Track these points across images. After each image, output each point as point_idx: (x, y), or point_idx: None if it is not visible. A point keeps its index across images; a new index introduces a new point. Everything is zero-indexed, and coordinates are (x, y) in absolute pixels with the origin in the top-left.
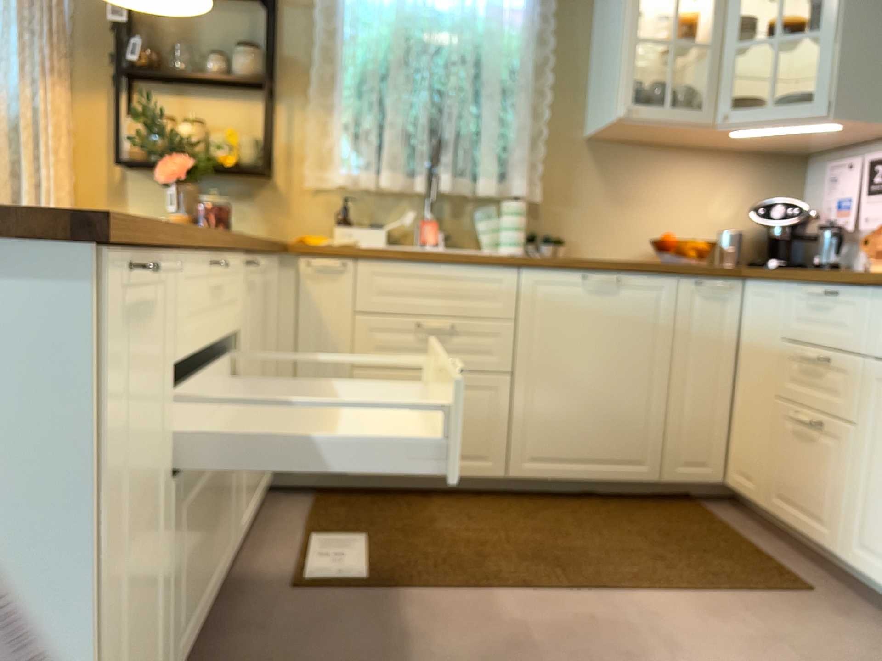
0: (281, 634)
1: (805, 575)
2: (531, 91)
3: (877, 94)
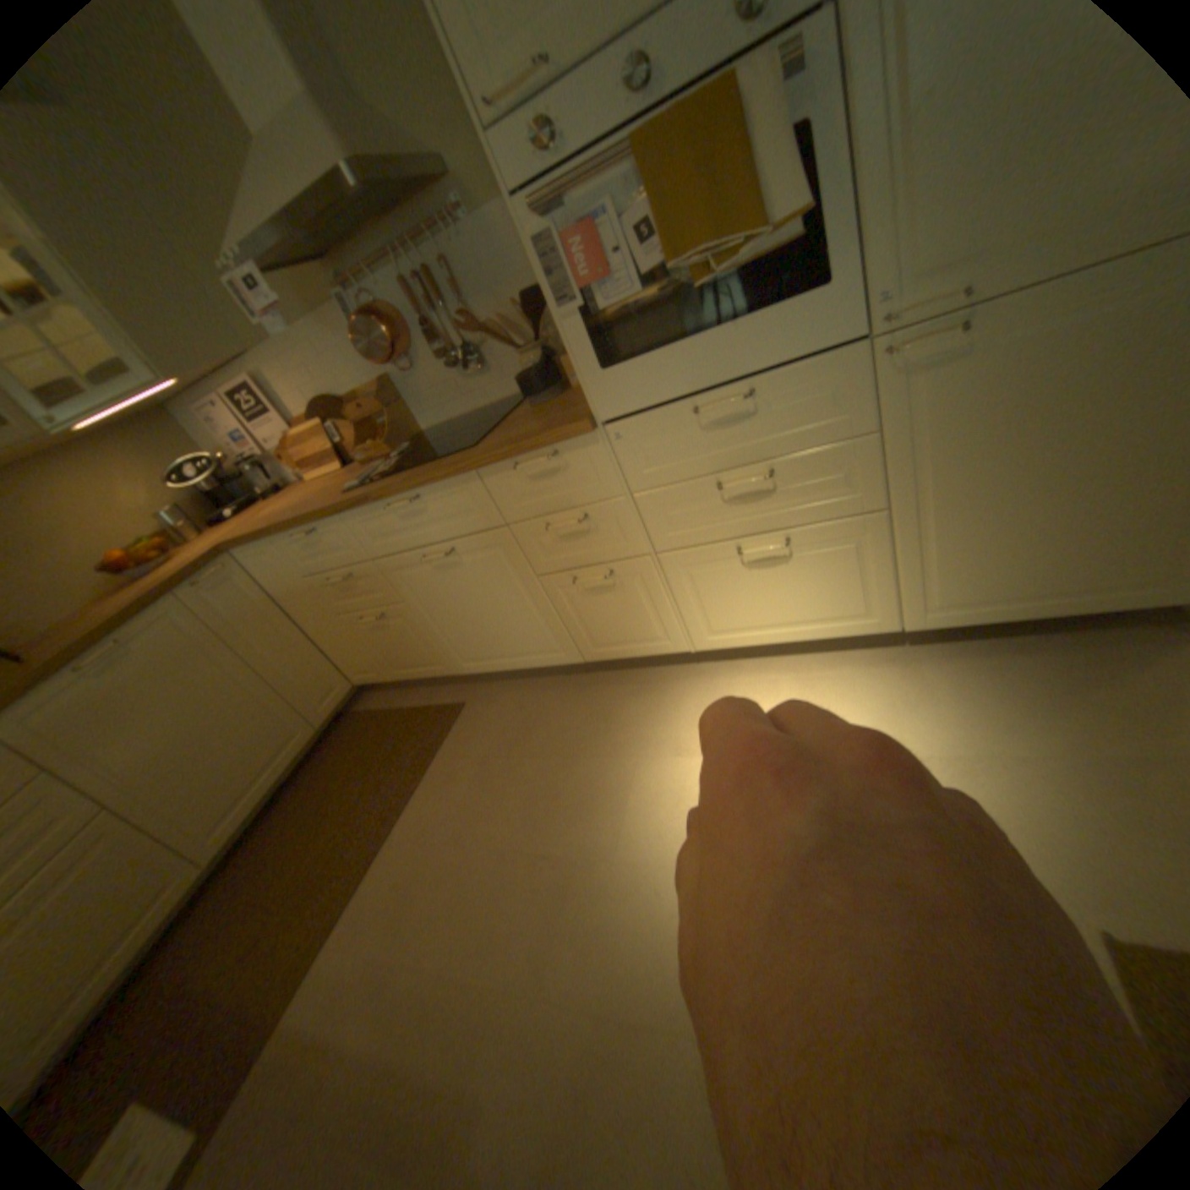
0: None
1: (448, 697)
2: None
3: (182, 341)
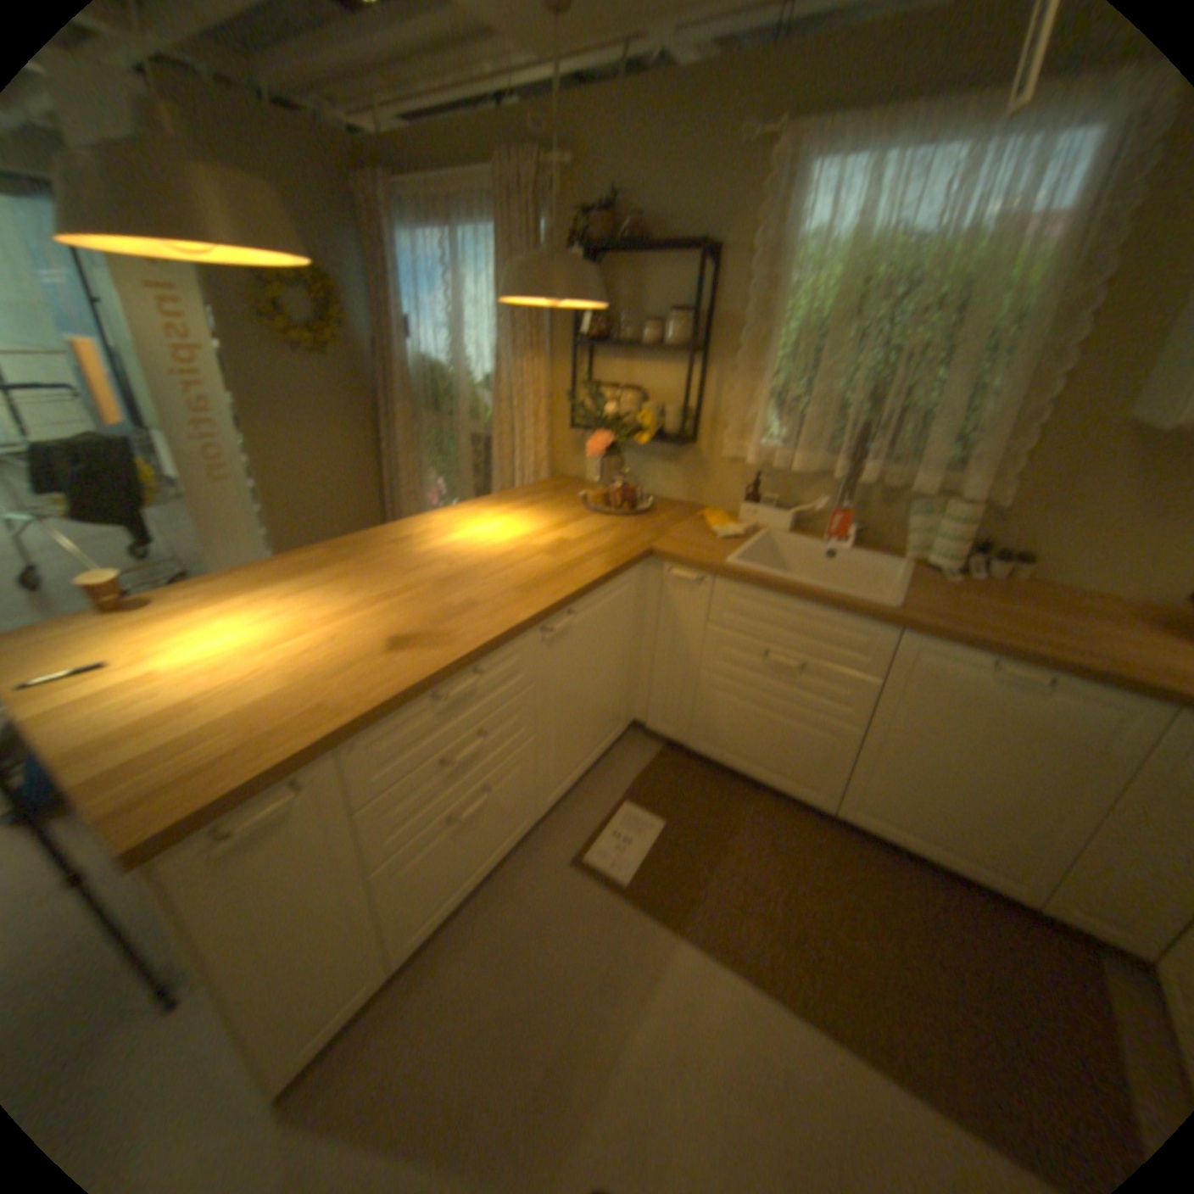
0: (532, 919)
1: None
2: (1046, 347)
3: None
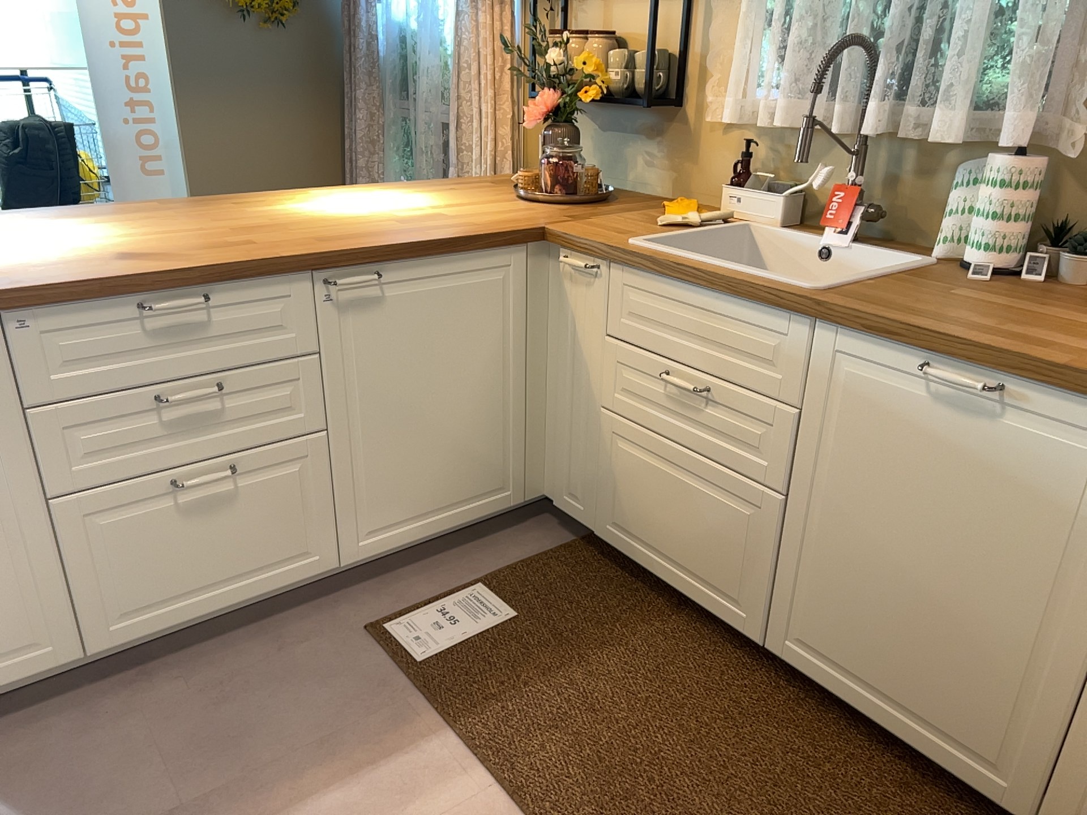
0: (288, 662)
1: None
2: None
3: None
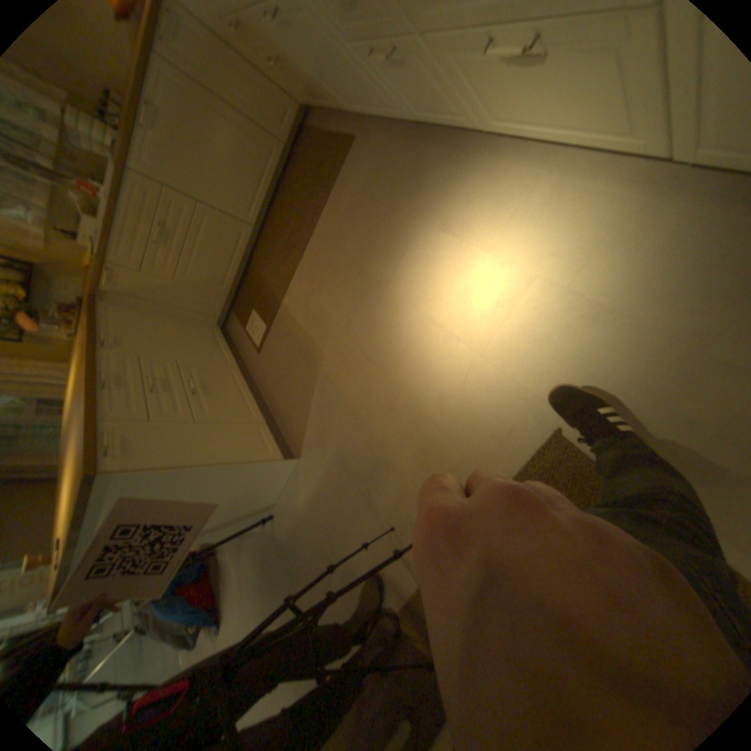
0: (271, 366)
1: (349, 125)
2: None
3: None
